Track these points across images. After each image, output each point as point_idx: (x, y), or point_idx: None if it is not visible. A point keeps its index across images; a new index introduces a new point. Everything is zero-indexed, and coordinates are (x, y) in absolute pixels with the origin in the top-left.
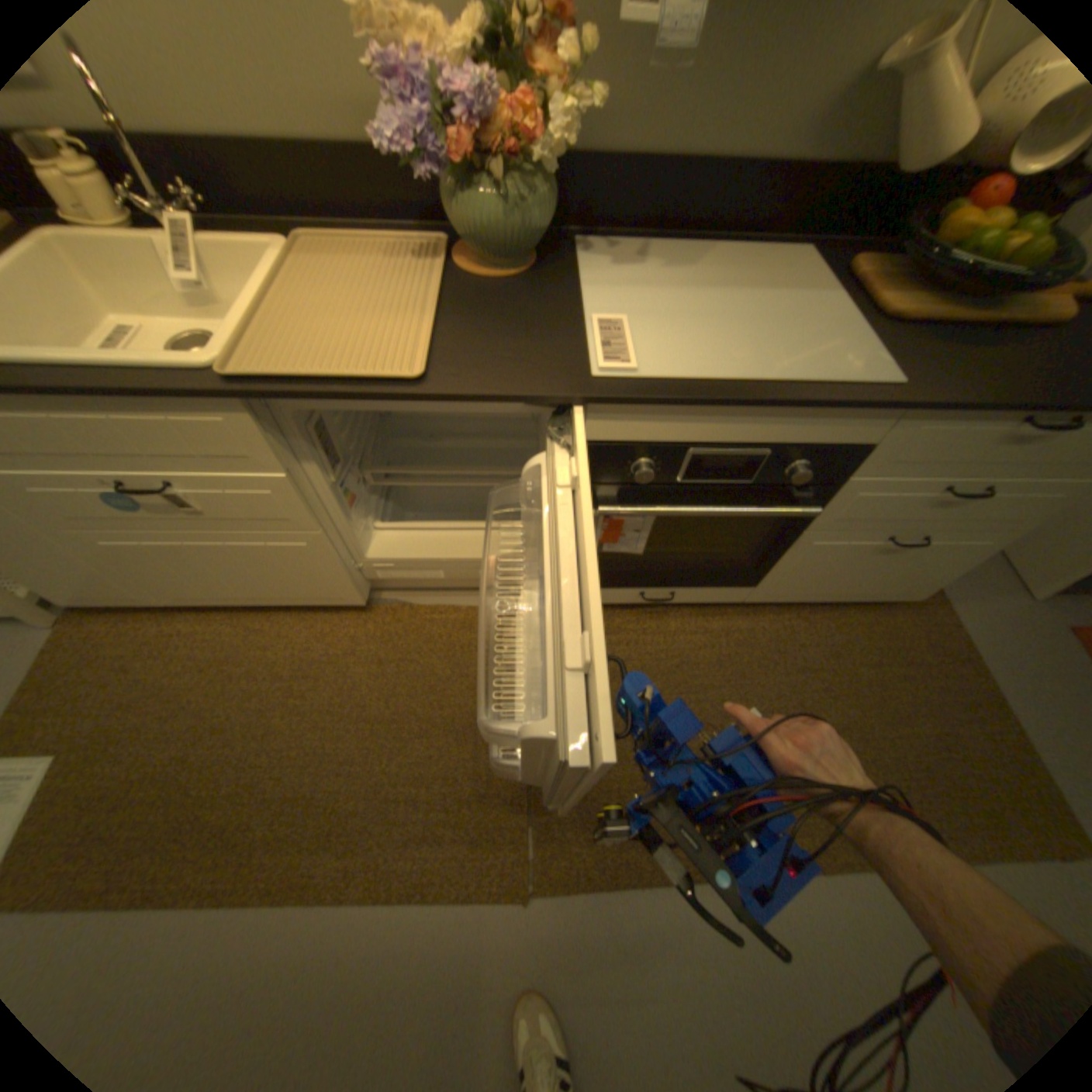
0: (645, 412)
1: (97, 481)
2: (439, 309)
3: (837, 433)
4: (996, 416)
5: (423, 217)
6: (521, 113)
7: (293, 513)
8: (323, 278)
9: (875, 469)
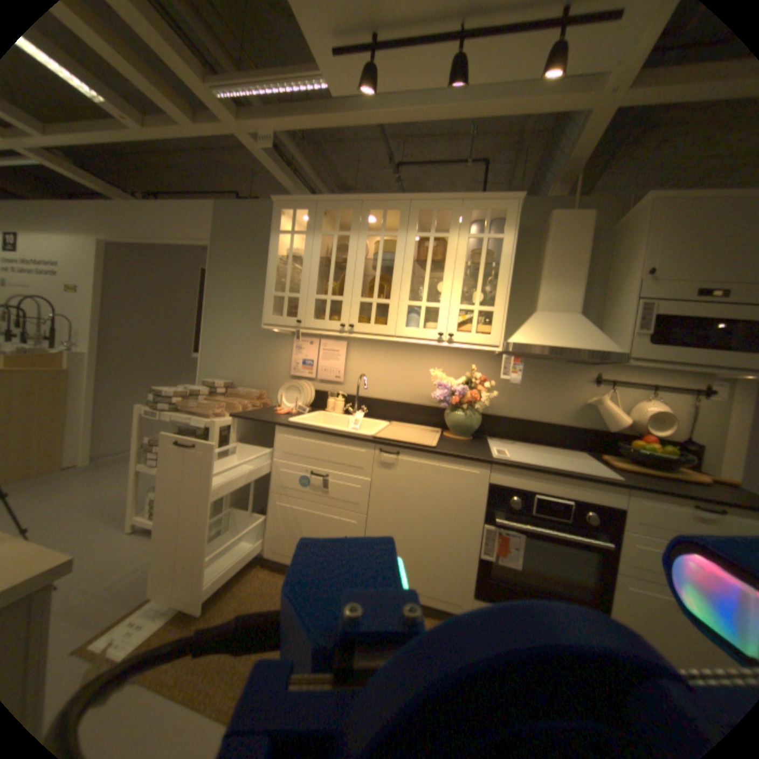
0: (513, 472)
1: (305, 469)
2: (438, 440)
3: (601, 499)
4: (676, 502)
5: (432, 426)
6: (472, 398)
7: (361, 500)
8: (400, 429)
9: (634, 527)
